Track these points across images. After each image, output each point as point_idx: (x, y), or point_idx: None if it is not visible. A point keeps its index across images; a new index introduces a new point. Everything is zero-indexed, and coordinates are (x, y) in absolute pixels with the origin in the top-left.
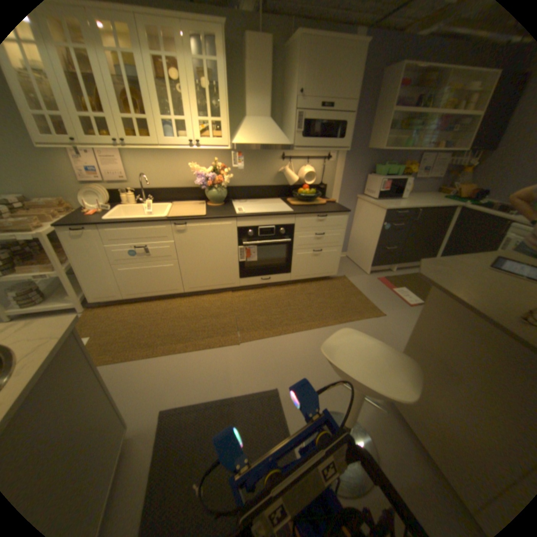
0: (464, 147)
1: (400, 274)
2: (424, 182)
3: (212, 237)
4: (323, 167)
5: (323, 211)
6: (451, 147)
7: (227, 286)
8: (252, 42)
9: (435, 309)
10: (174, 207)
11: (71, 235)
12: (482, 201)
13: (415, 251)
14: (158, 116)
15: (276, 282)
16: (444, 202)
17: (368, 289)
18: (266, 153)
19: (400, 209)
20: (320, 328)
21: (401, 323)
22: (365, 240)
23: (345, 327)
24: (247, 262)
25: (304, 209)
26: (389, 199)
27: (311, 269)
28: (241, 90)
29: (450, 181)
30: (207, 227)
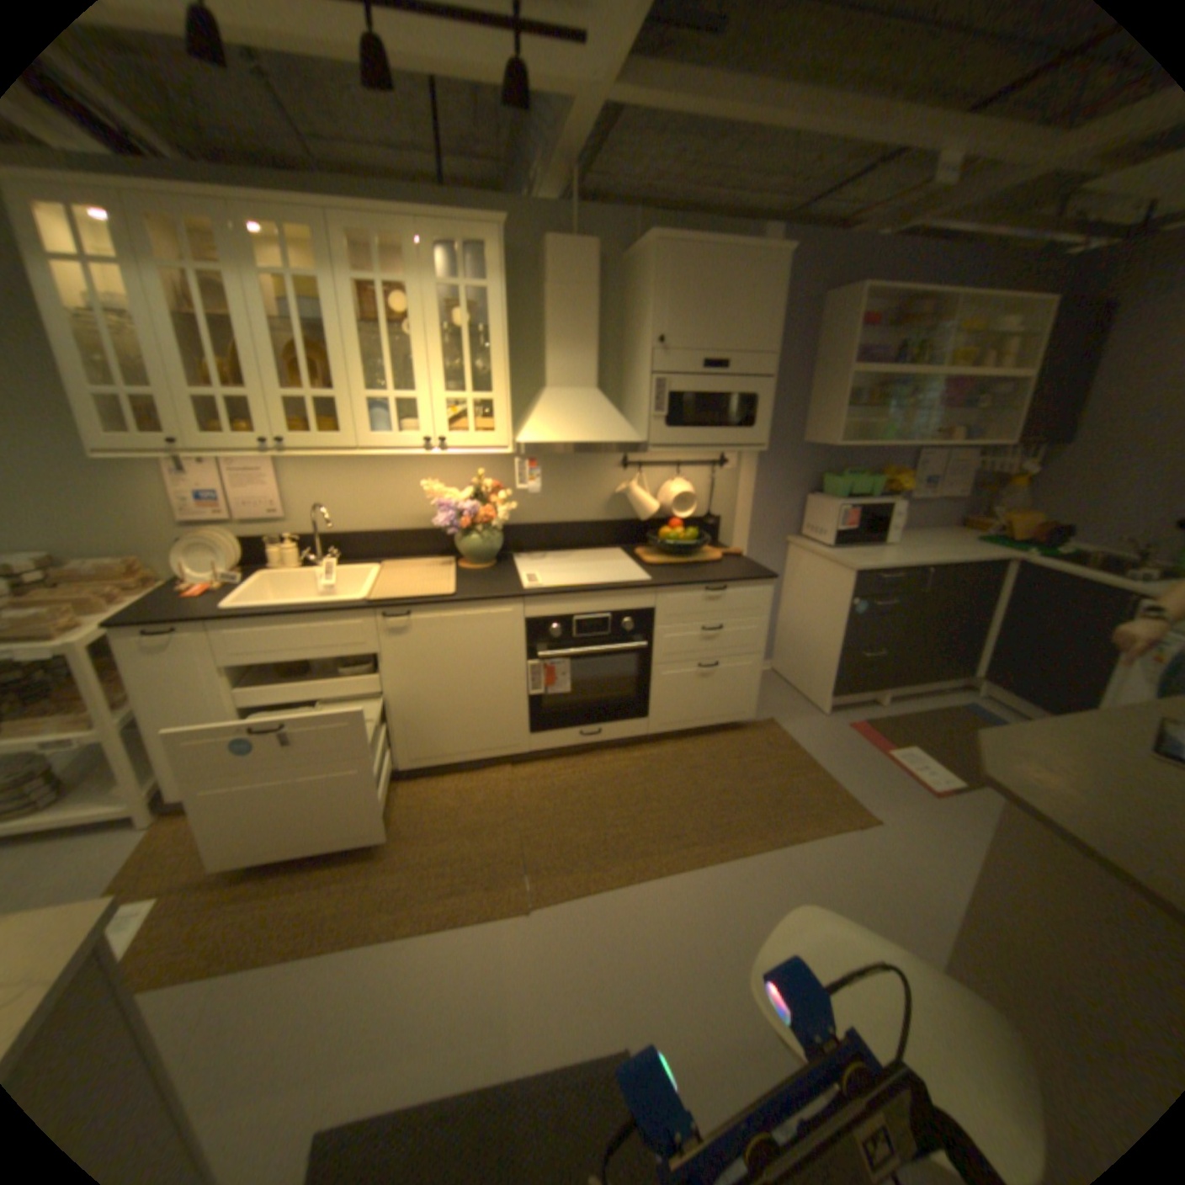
0: (1004, 438)
1: (901, 714)
2: (928, 508)
3: (467, 642)
4: (710, 483)
5: (718, 579)
6: (977, 438)
7: (500, 754)
8: (559, 253)
9: (1023, 846)
10: (385, 573)
11: (140, 647)
12: (1063, 549)
13: (928, 660)
14: (360, 392)
15: (614, 742)
16: (981, 552)
17: (830, 753)
18: (588, 457)
19: (886, 571)
20: (726, 863)
21: (921, 846)
22: (813, 636)
23: (788, 859)
24: (547, 697)
25: (674, 574)
26: (859, 547)
27: (695, 710)
28: (536, 338)
29: (984, 505)
30: (457, 621)
